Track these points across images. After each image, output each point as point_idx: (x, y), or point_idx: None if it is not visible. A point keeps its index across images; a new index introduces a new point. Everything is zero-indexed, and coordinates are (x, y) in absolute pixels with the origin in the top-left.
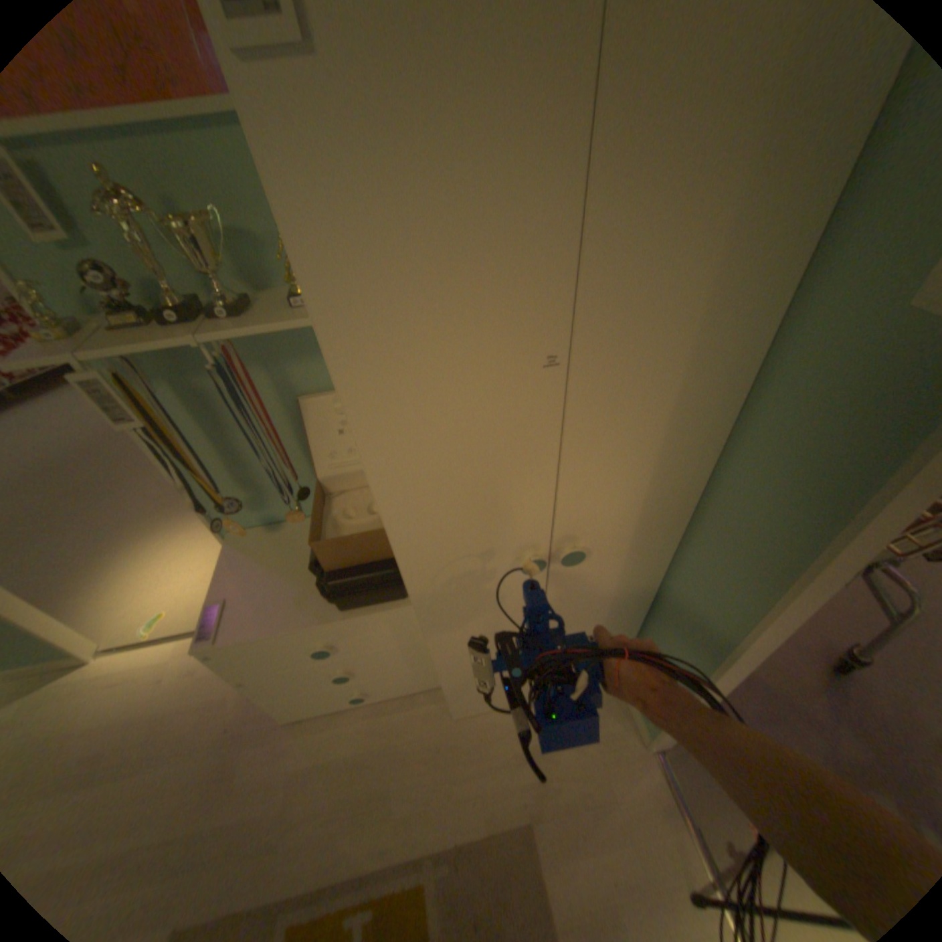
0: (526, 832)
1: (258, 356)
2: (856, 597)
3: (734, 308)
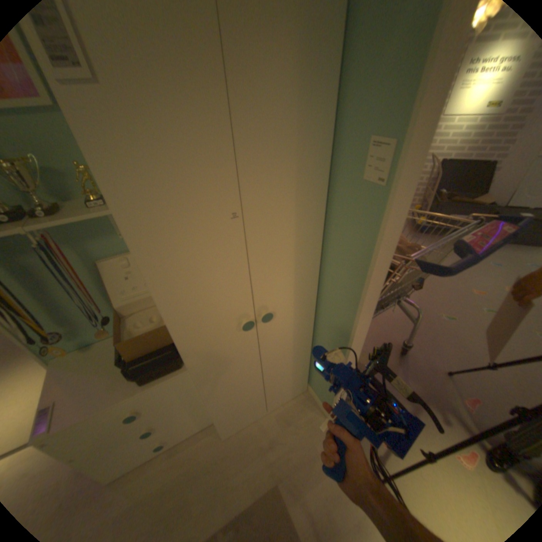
0: (274, 490)
1: (66, 240)
2: (402, 319)
3: (307, 187)
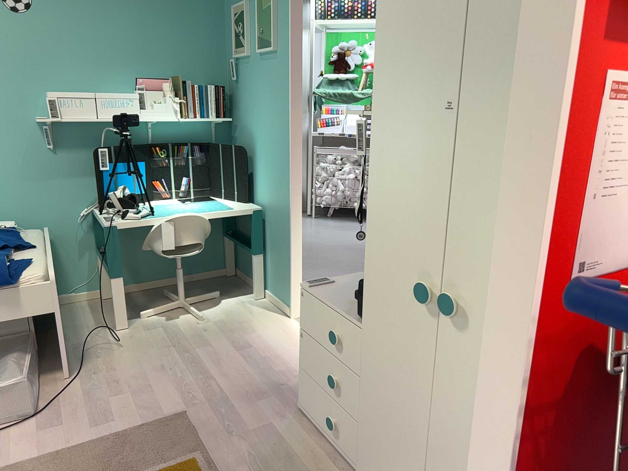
0: None
1: None
2: None
3: None
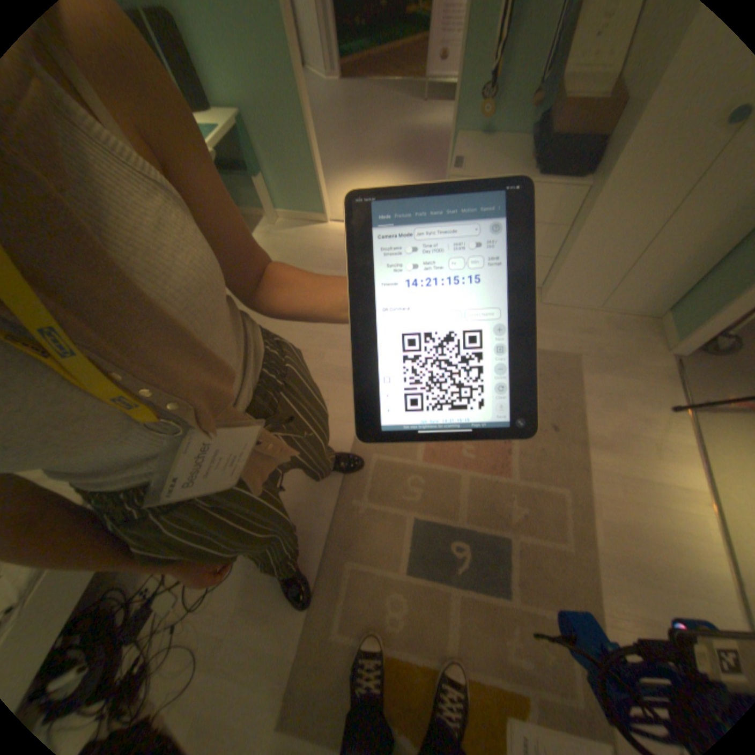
0: (577, 355)
1: None
2: None
3: None
